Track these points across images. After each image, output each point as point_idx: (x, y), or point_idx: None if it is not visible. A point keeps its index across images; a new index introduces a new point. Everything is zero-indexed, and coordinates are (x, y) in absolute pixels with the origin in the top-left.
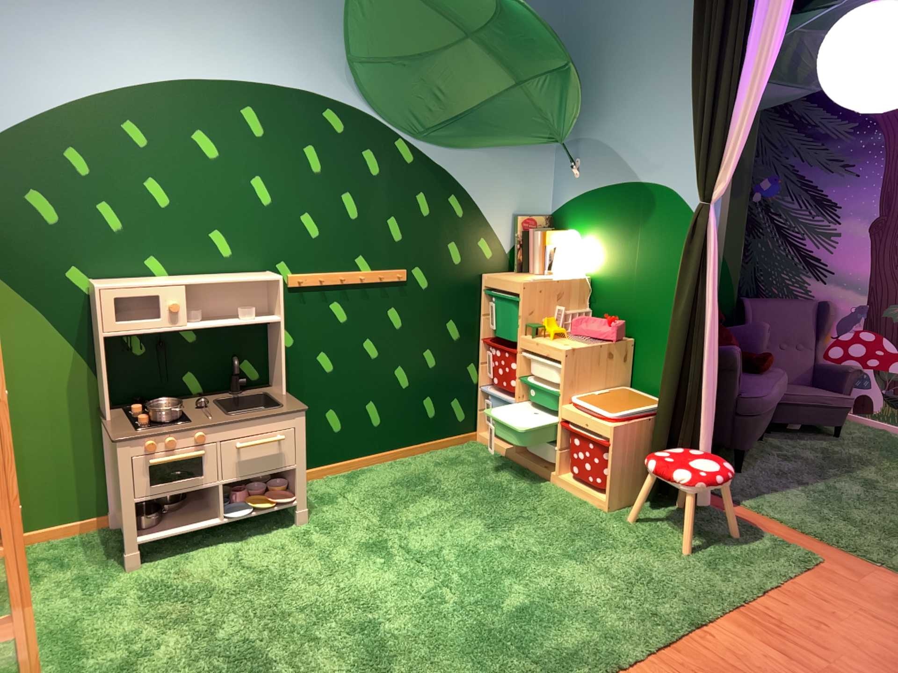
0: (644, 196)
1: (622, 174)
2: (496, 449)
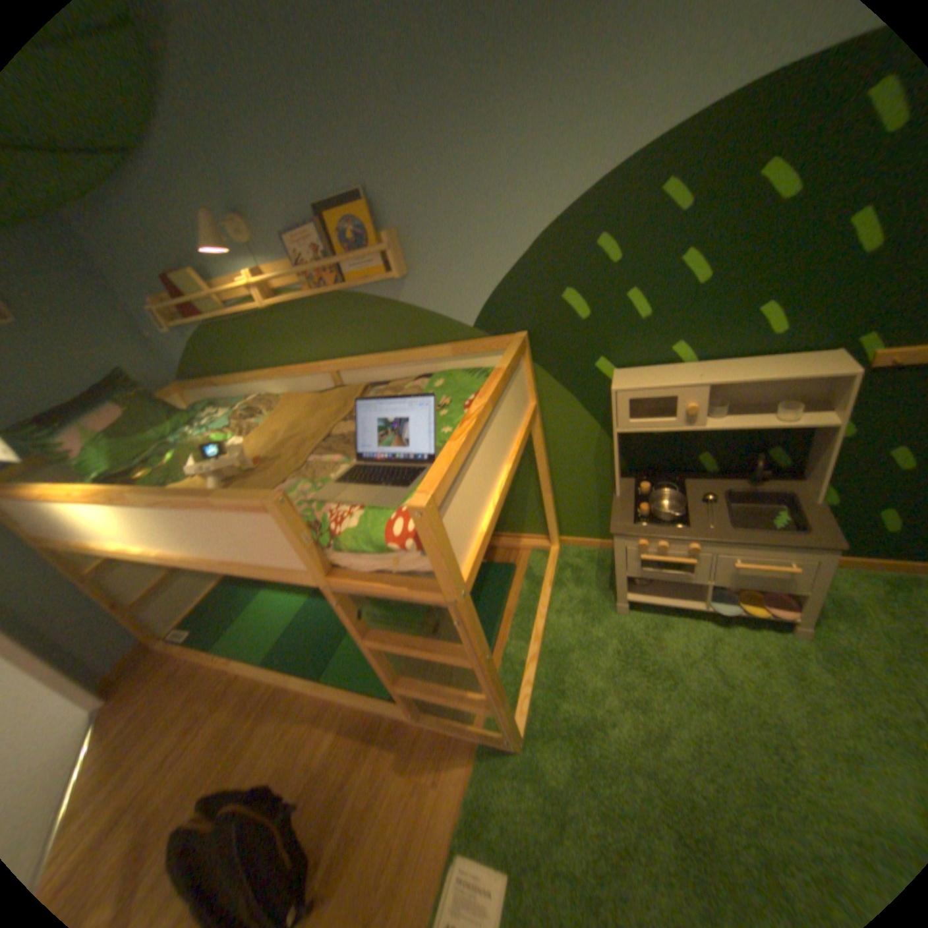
0: None
1: None
2: None
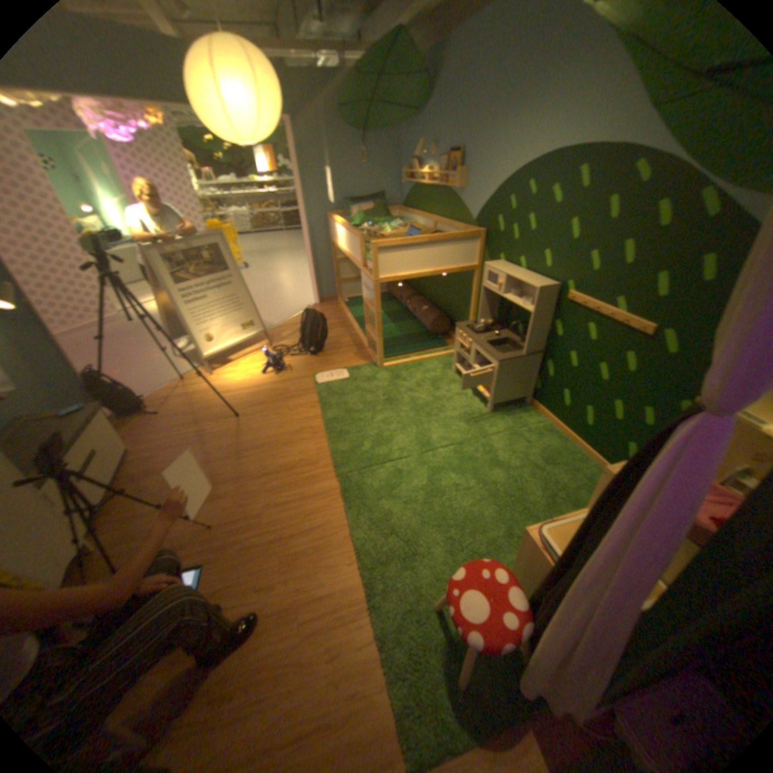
0: None
1: None
2: None
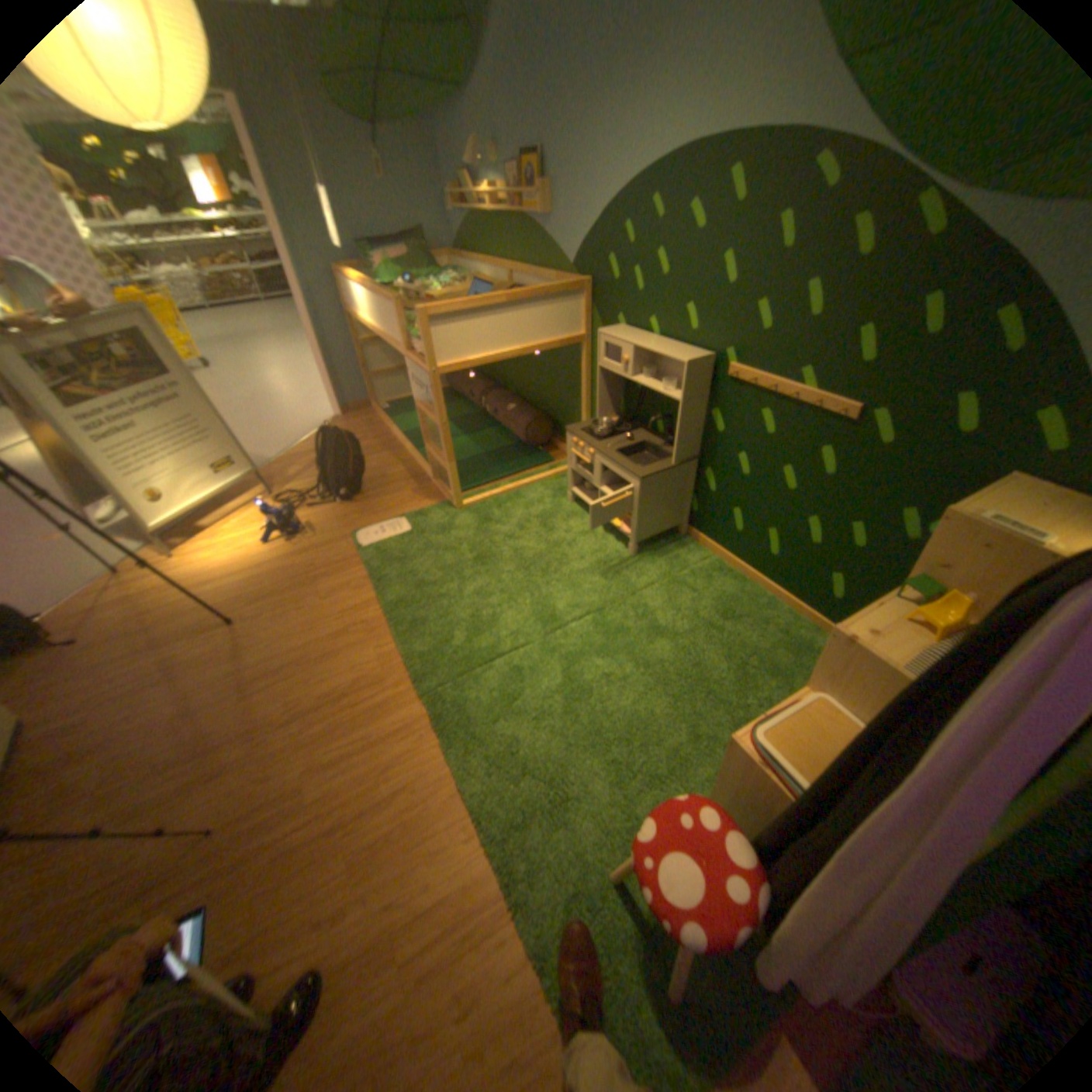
0: None
1: None
2: None
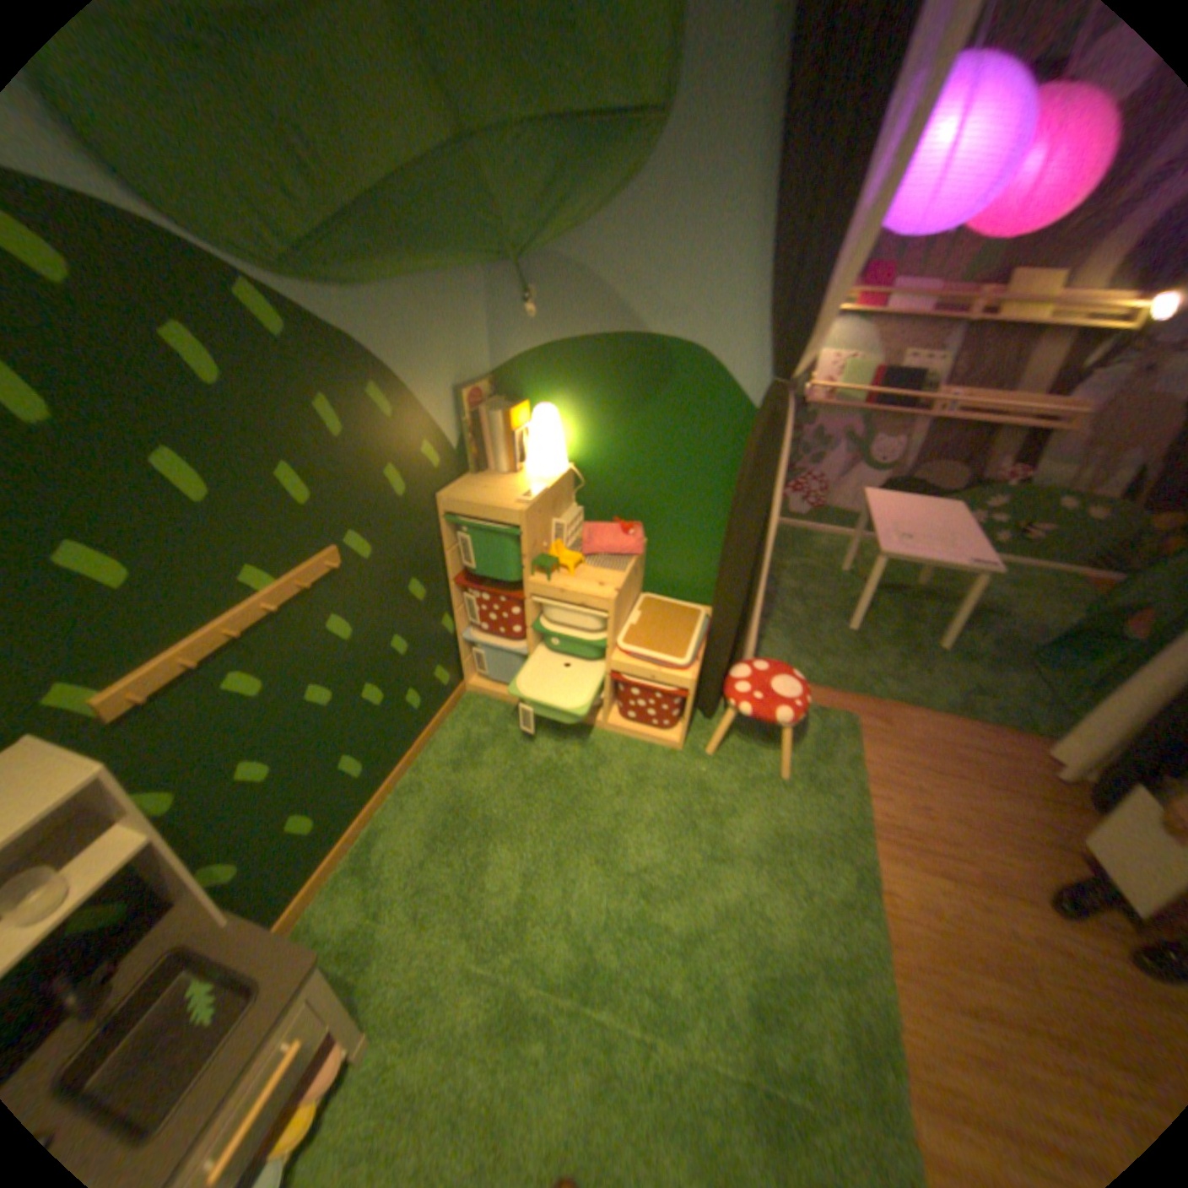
0: (657, 358)
1: (617, 320)
2: (499, 698)
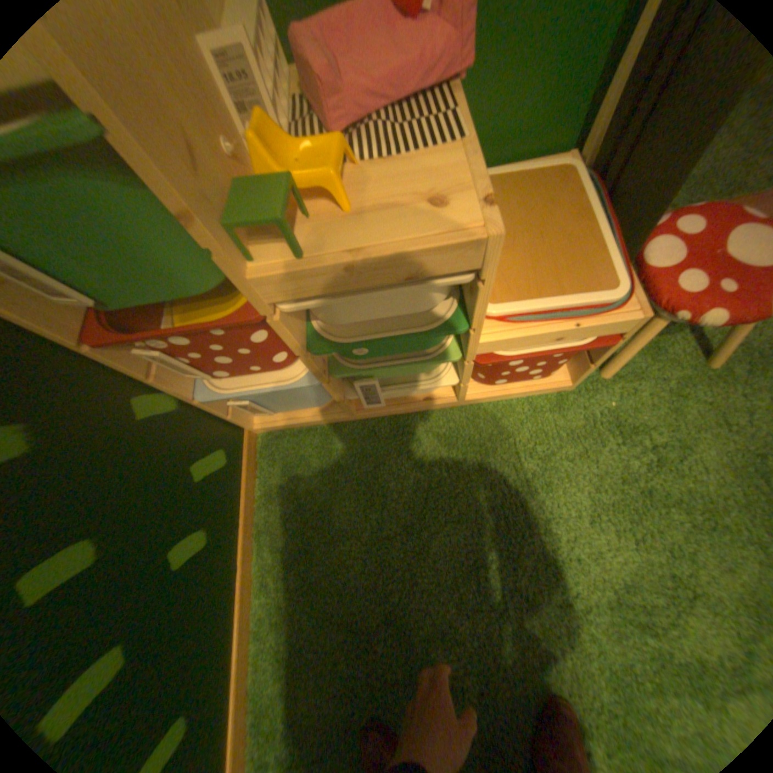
0: None
1: None
2: (305, 423)
